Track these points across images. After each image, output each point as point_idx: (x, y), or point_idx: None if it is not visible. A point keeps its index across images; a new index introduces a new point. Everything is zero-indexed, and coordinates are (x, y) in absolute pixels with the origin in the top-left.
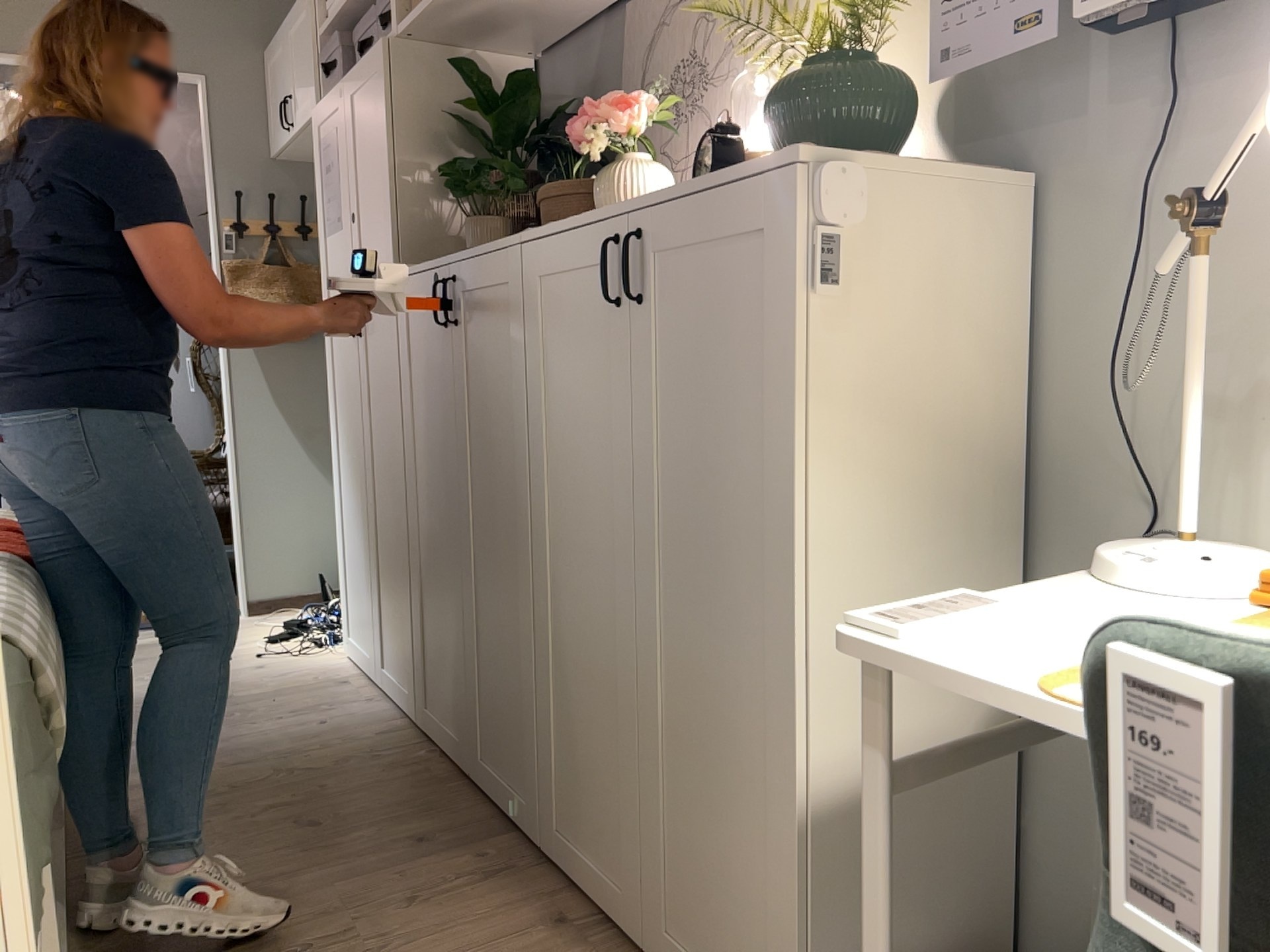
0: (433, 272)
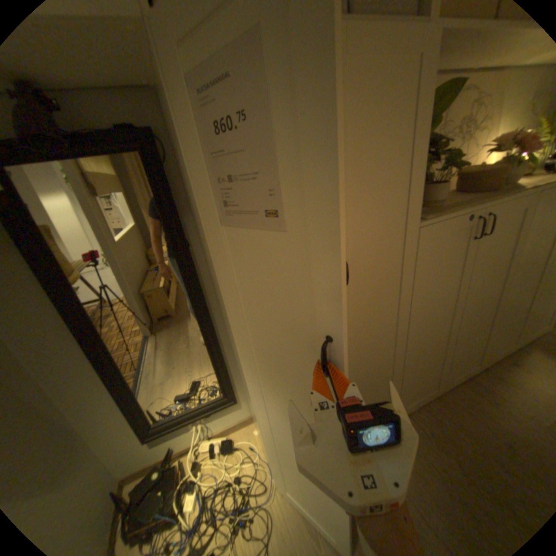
0: (471, 214)
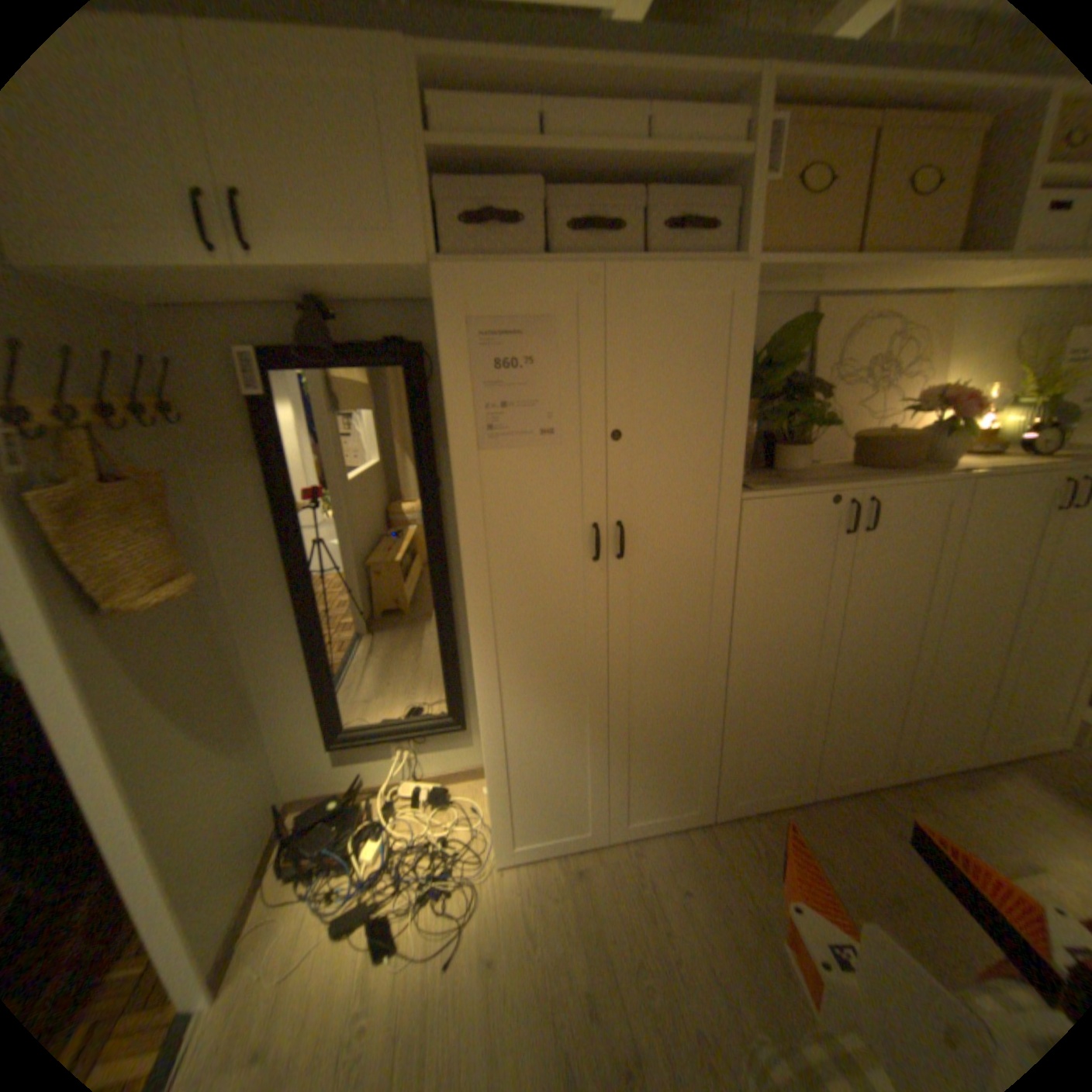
0: (835, 495)
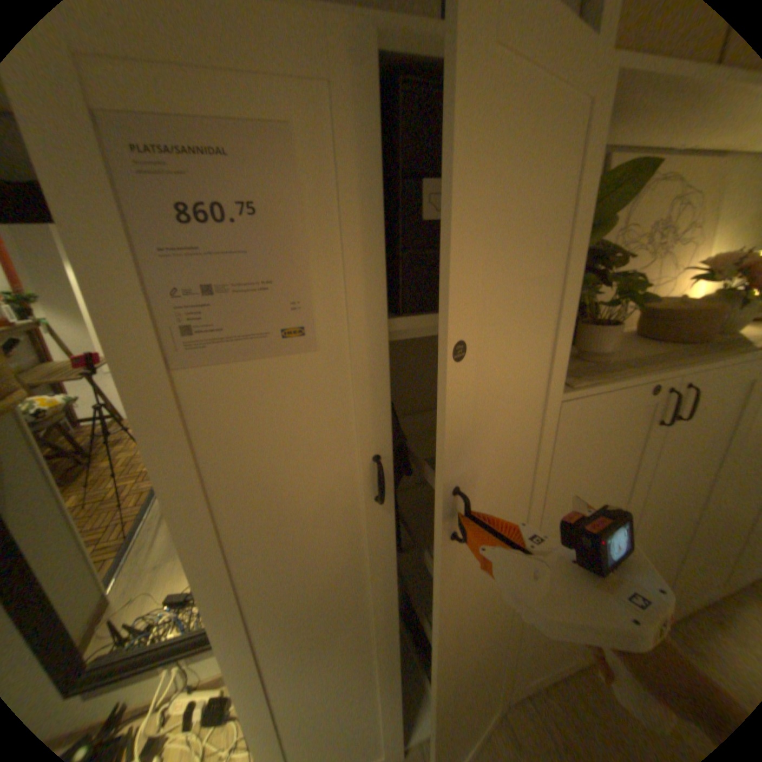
0: (656, 384)
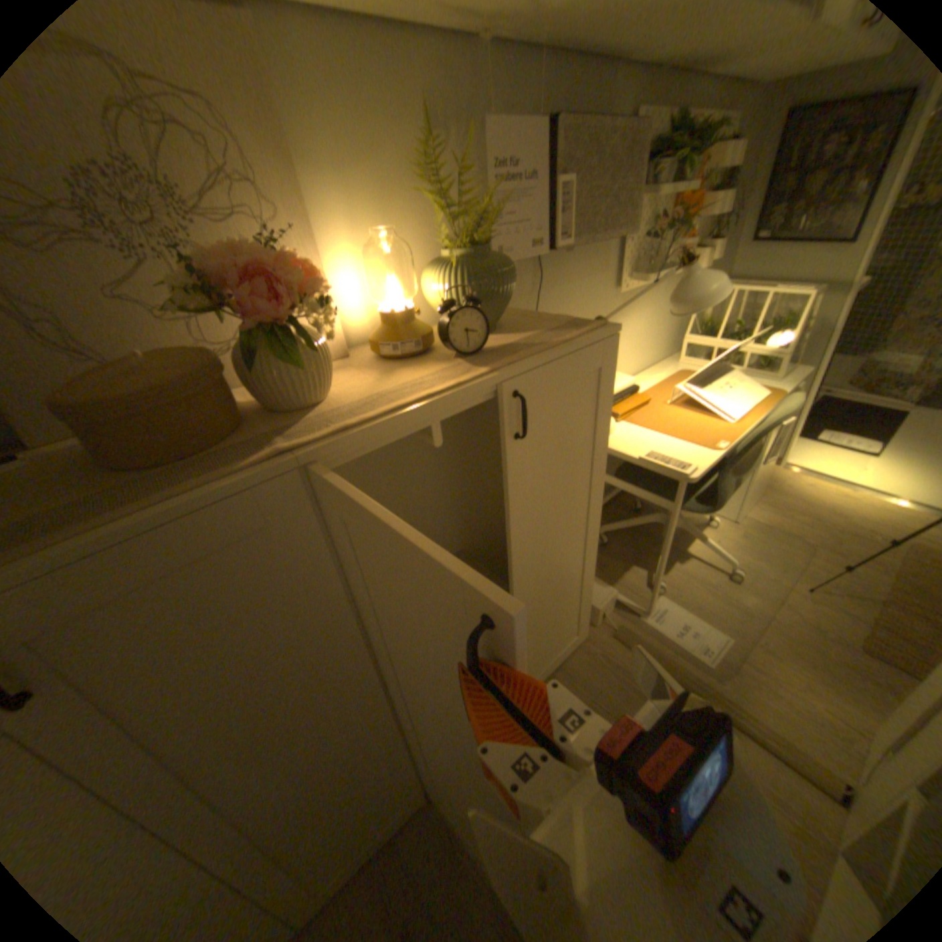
0: None
